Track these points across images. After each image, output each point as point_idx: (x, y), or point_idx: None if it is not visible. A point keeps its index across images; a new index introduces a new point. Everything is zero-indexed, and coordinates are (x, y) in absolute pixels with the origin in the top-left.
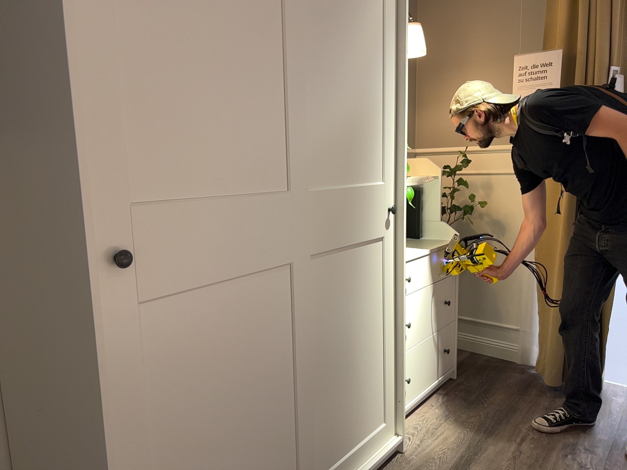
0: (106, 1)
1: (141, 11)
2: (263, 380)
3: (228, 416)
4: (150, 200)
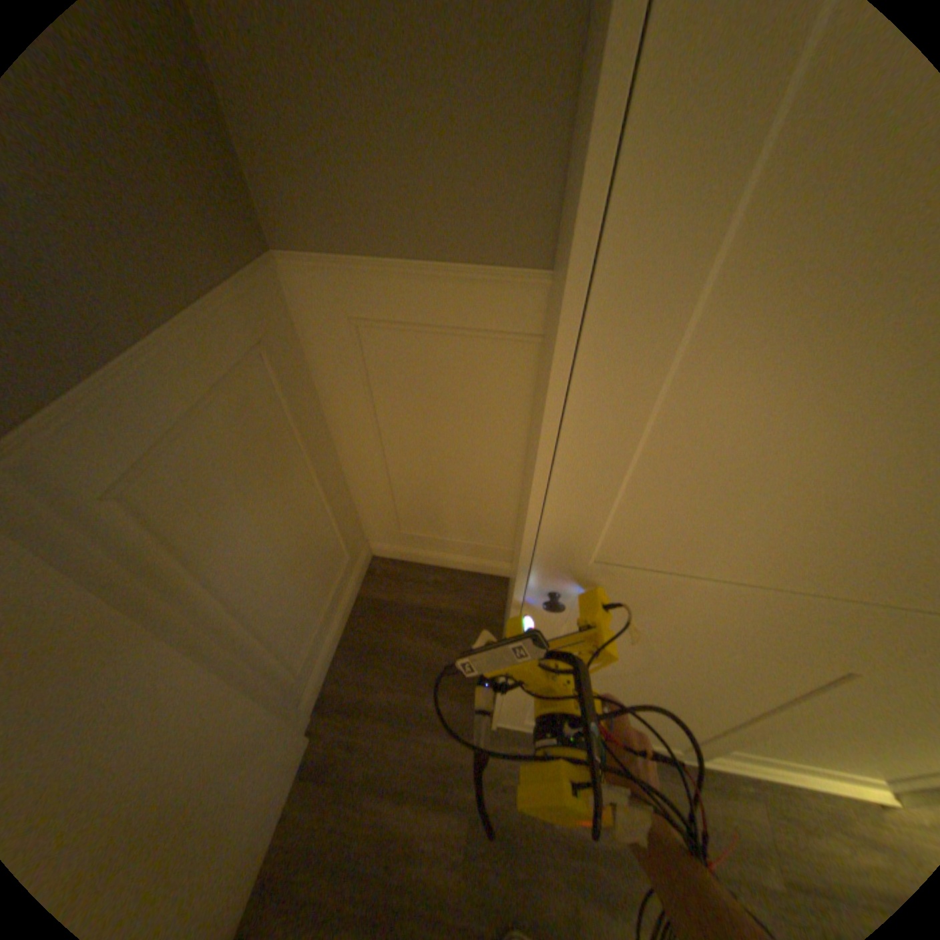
0: (679, 287)
1: (787, 292)
2: (702, 703)
3: (637, 698)
4: (625, 565)
